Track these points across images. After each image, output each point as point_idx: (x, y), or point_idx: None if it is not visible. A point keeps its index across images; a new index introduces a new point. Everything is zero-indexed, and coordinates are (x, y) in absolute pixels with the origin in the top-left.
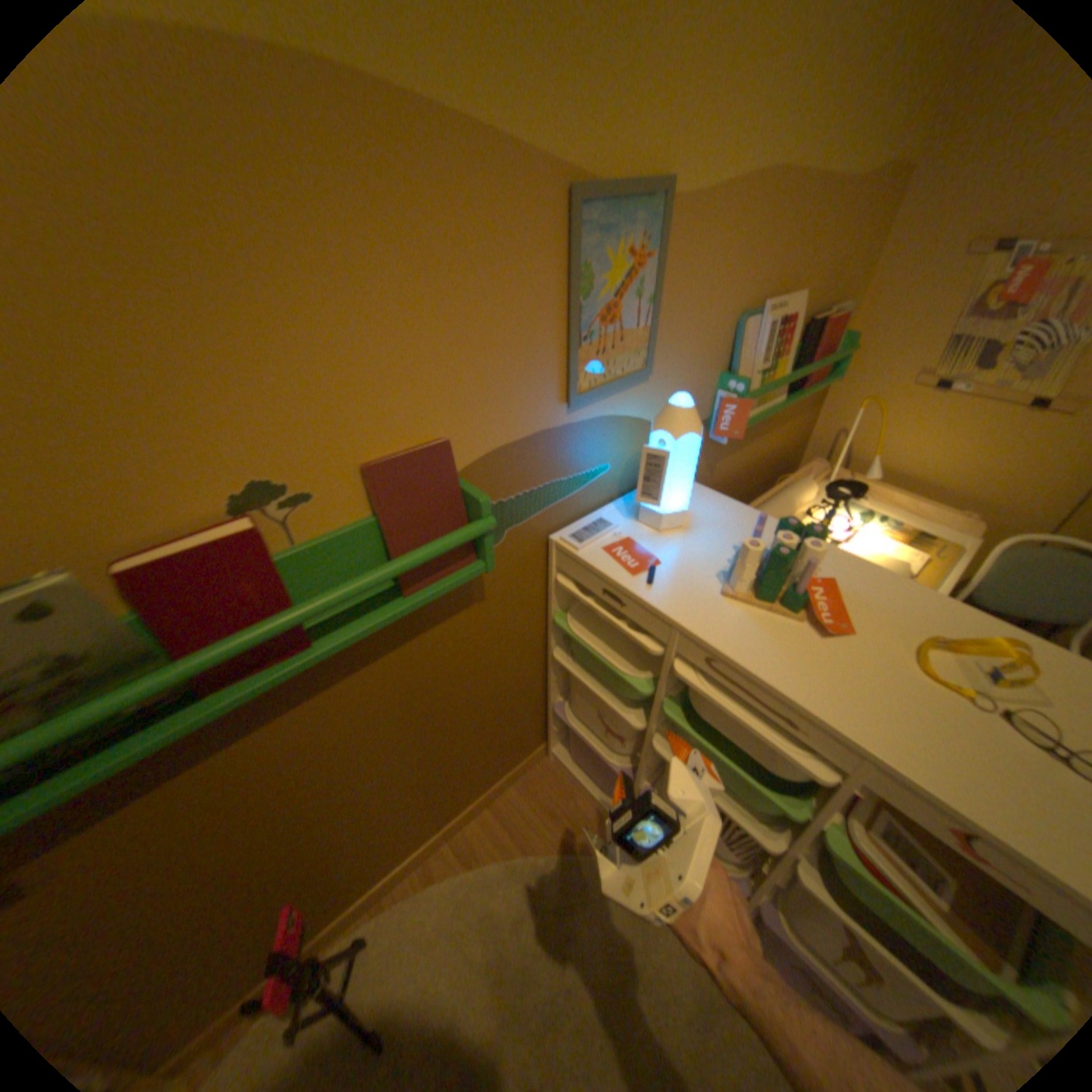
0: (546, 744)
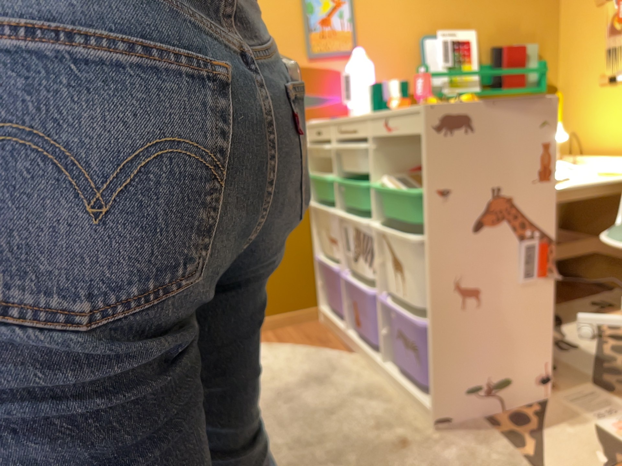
0: (318, 308)
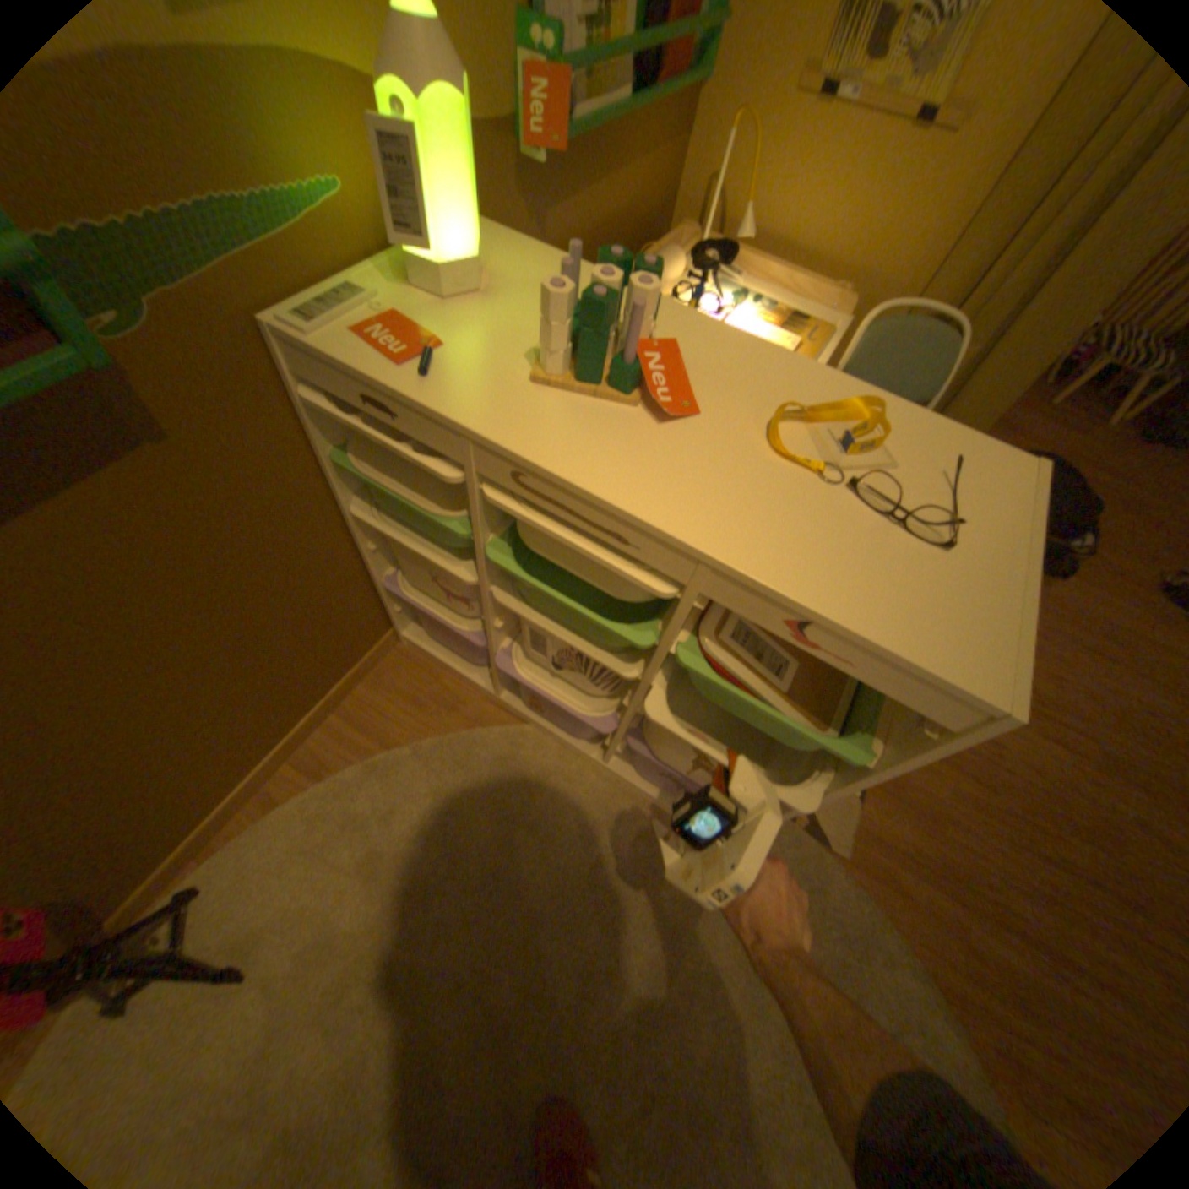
0: (394, 630)
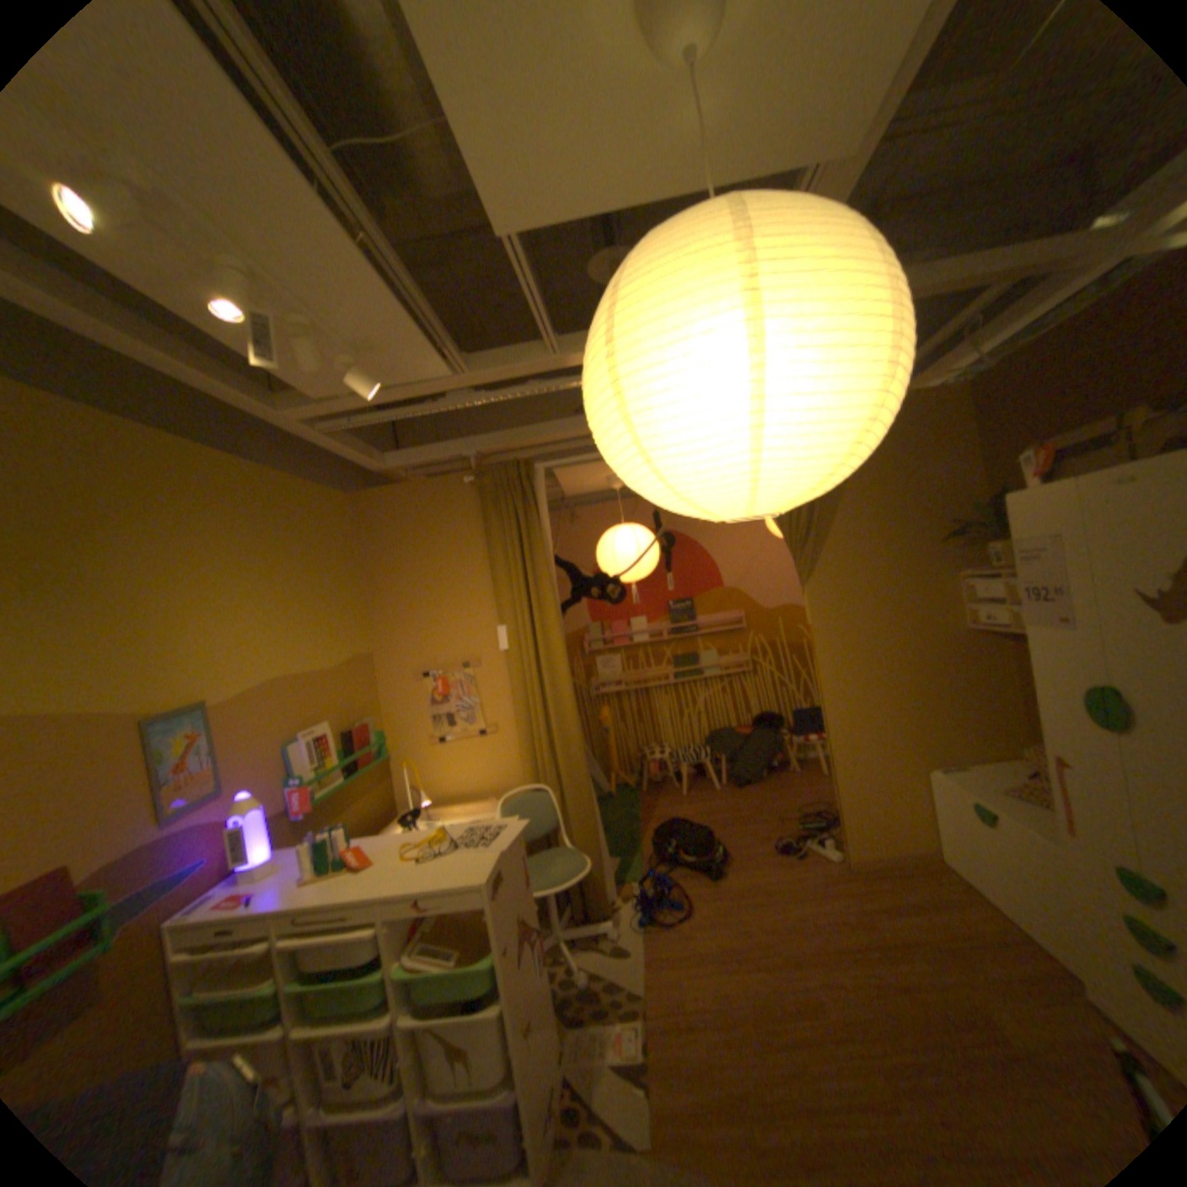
0: None
